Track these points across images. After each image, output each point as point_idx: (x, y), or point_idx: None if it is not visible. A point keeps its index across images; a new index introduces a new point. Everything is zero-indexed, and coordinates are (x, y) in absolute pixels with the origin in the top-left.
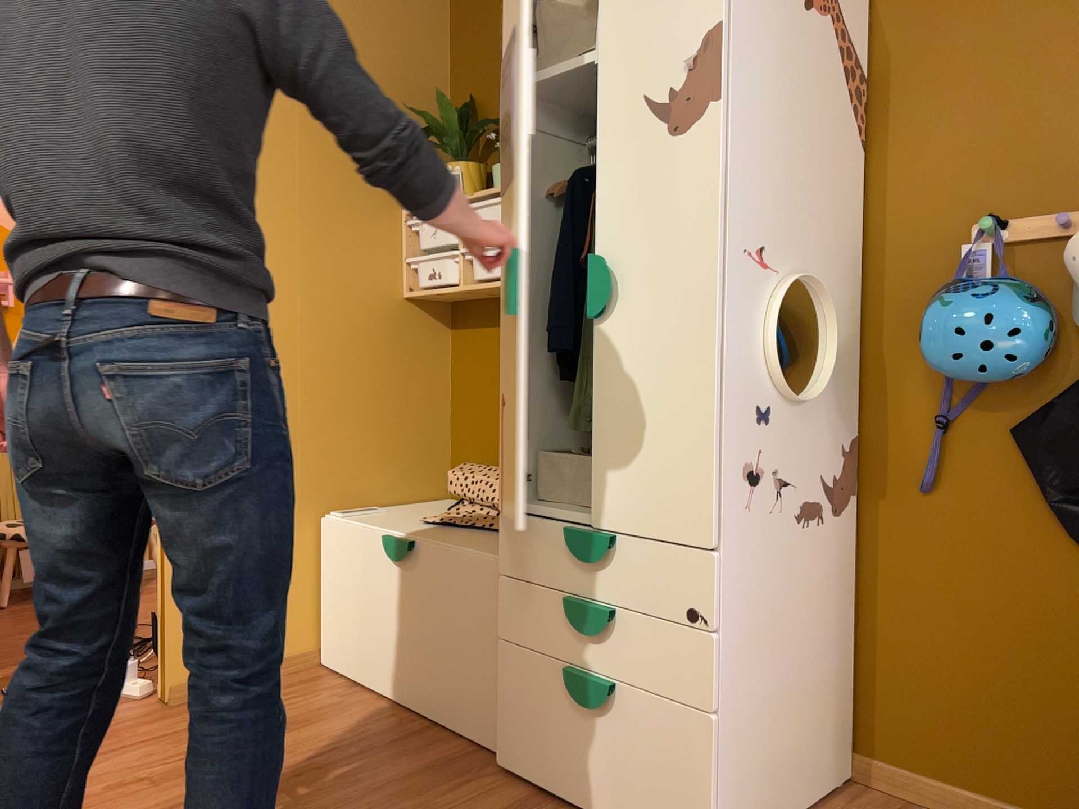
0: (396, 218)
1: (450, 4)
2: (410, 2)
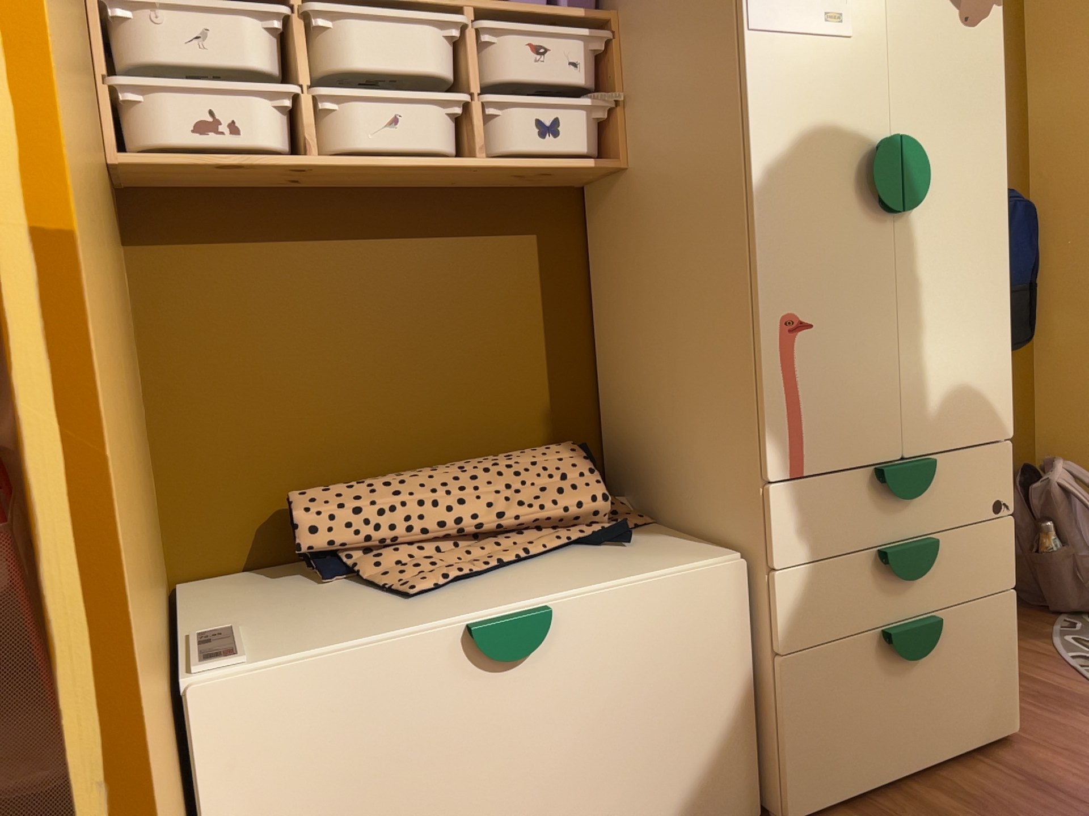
0: None
1: None
2: None
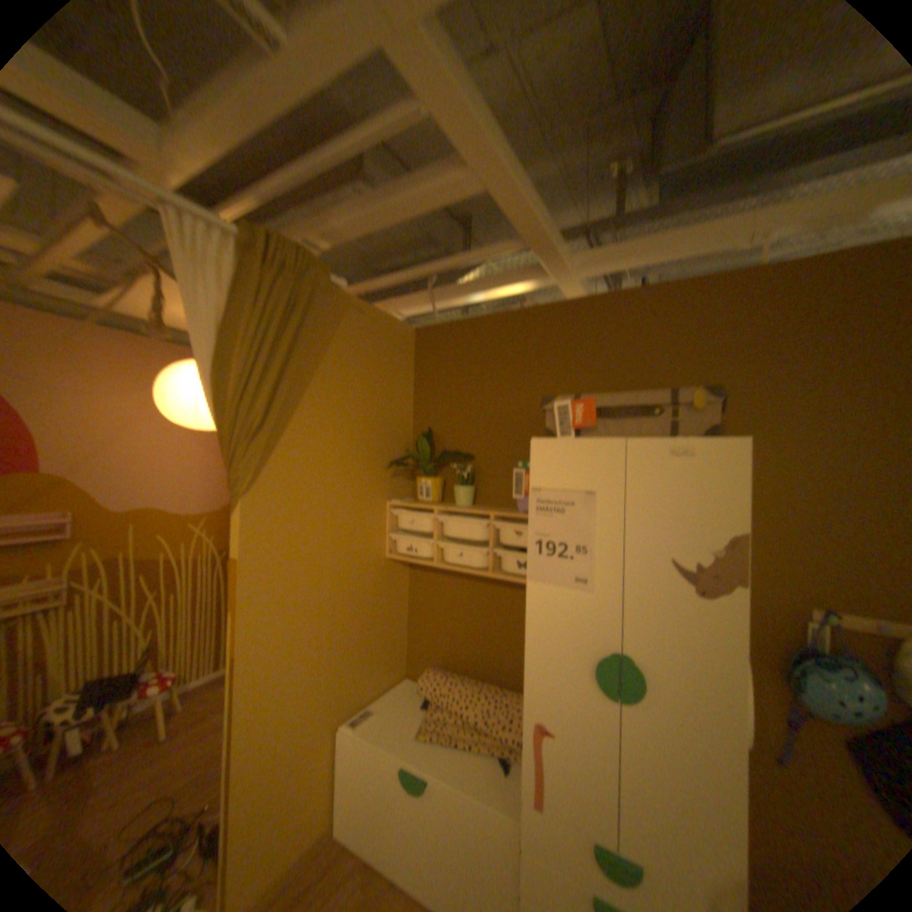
0: (384, 509)
1: (414, 368)
2: (394, 370)
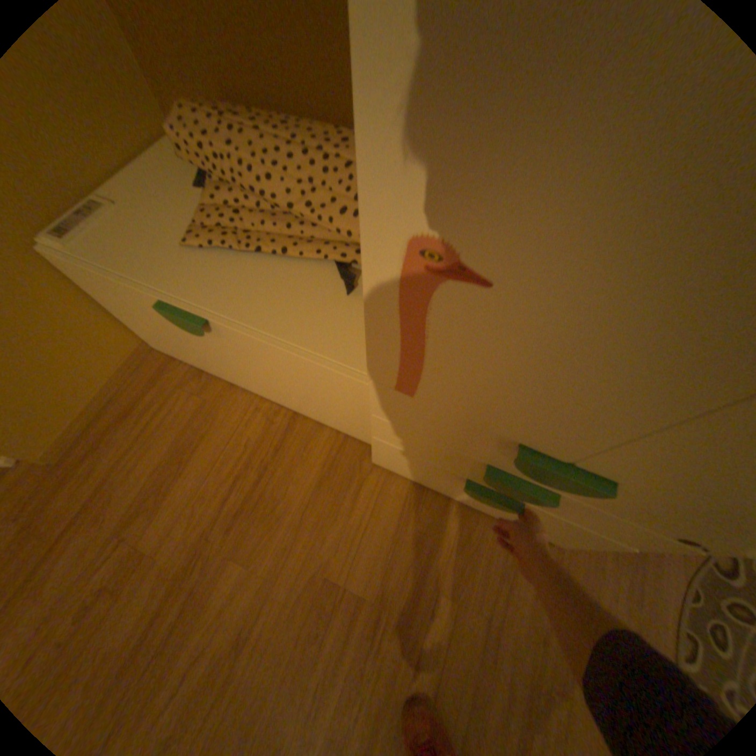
0: None
1: None
2: None
